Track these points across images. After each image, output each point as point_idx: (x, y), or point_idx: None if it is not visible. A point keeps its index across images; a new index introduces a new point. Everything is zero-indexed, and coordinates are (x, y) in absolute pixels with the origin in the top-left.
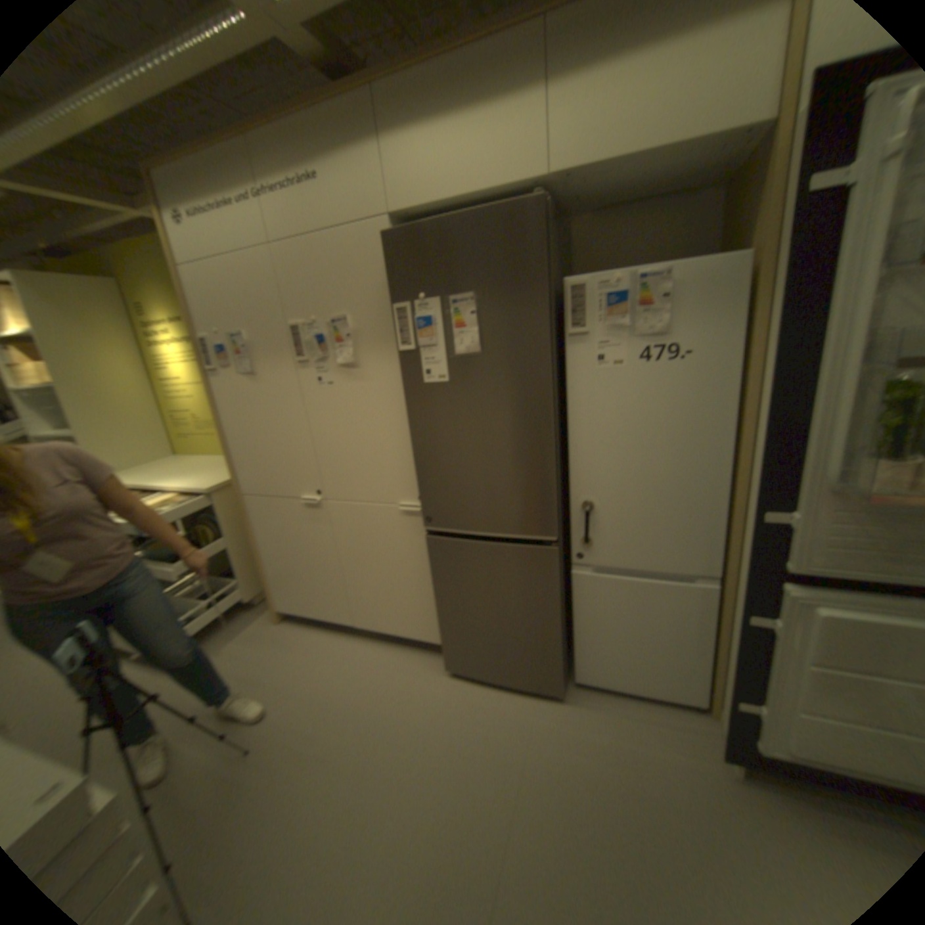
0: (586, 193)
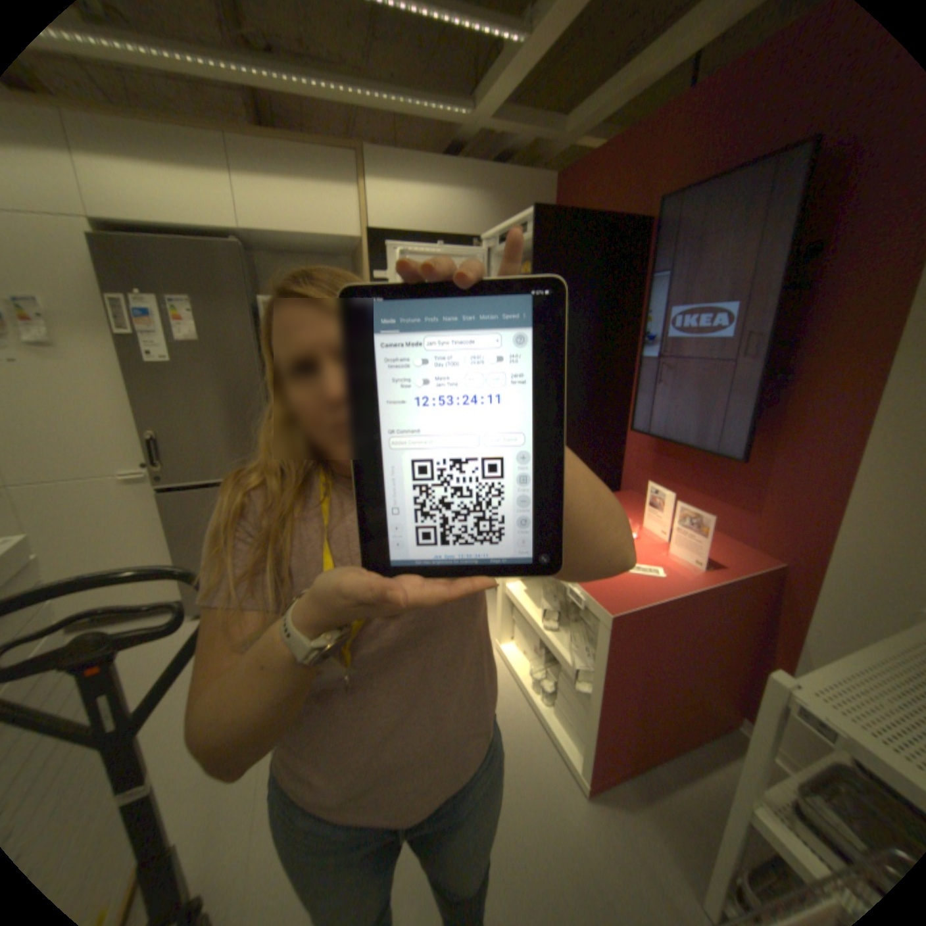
0: (265, 242)
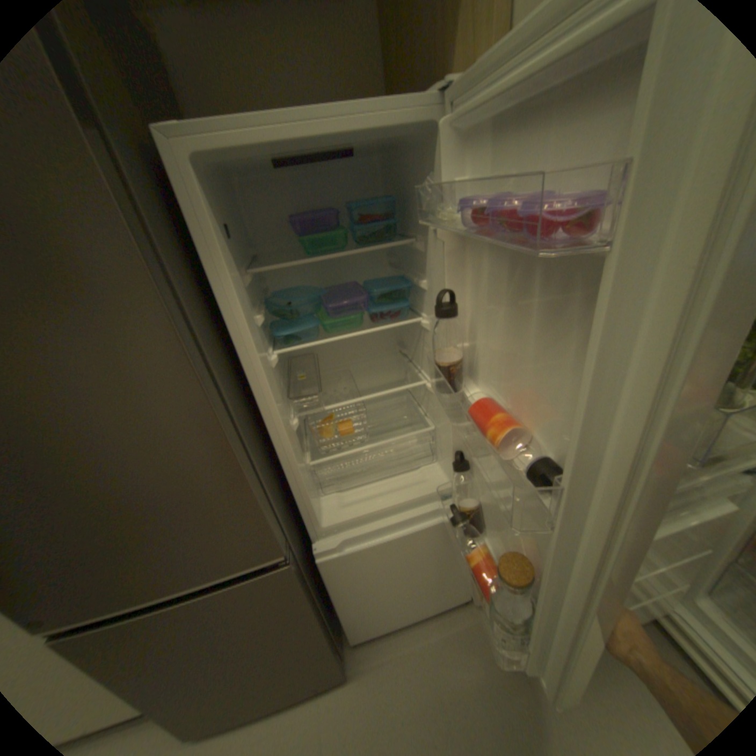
0: None
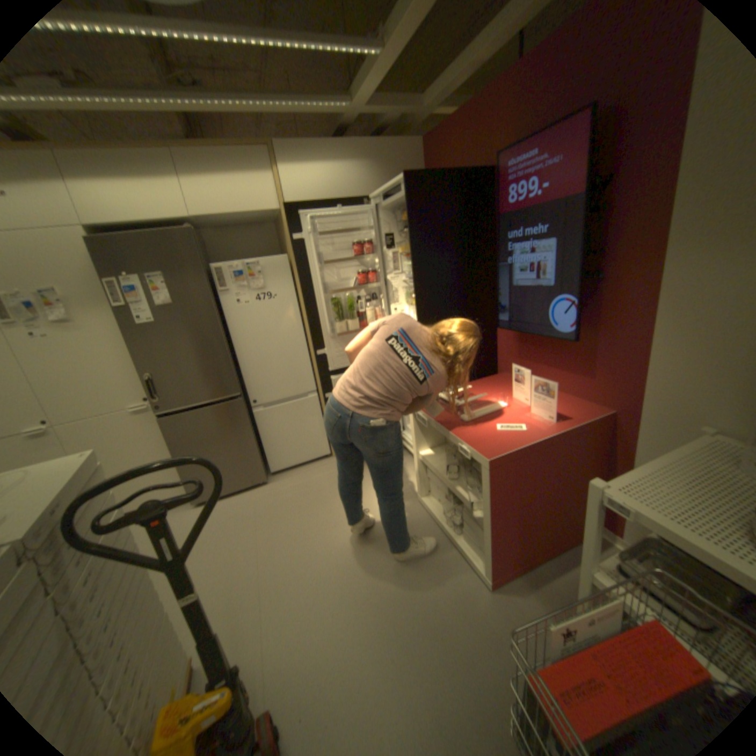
0: (210, 222)
